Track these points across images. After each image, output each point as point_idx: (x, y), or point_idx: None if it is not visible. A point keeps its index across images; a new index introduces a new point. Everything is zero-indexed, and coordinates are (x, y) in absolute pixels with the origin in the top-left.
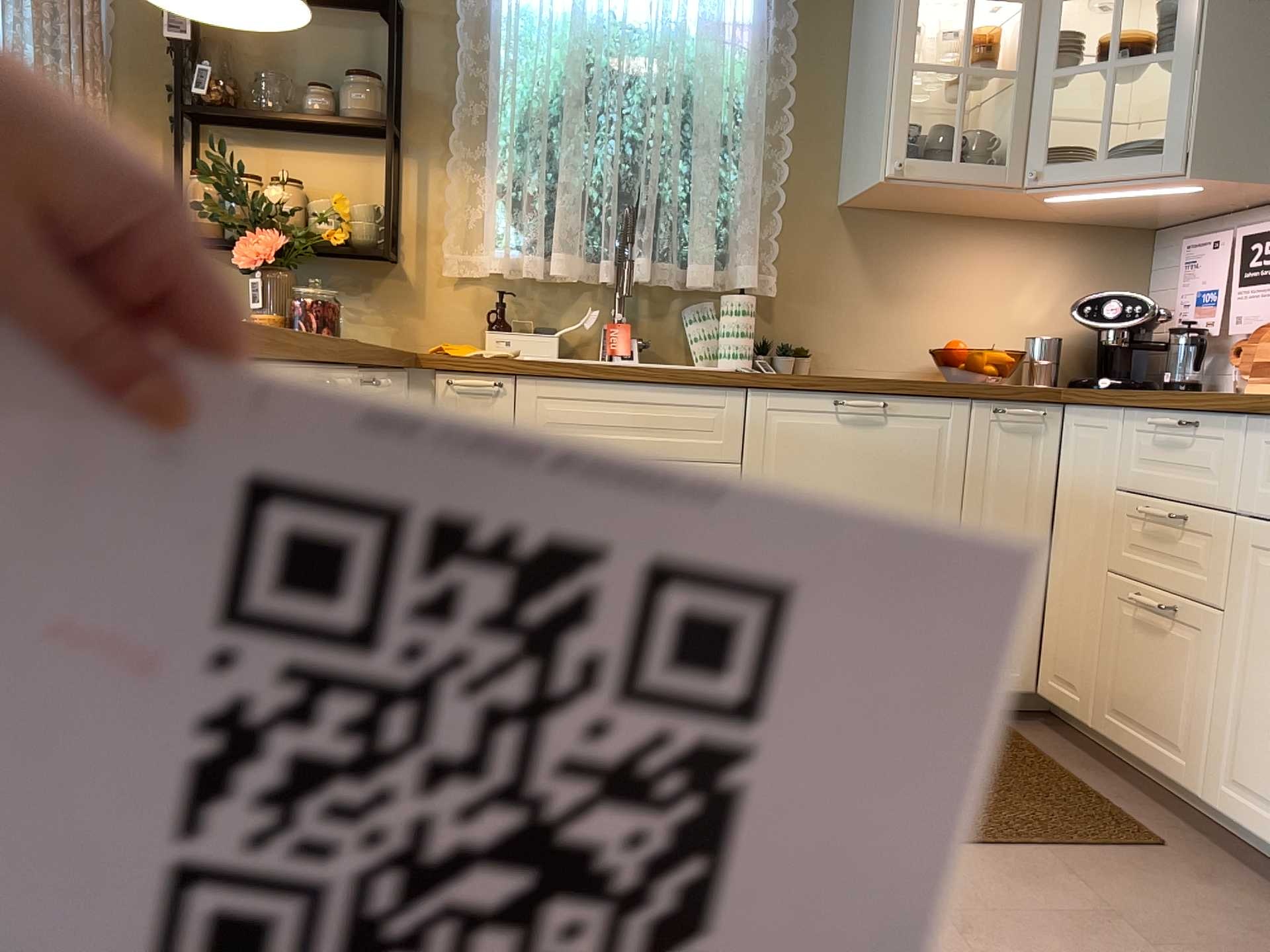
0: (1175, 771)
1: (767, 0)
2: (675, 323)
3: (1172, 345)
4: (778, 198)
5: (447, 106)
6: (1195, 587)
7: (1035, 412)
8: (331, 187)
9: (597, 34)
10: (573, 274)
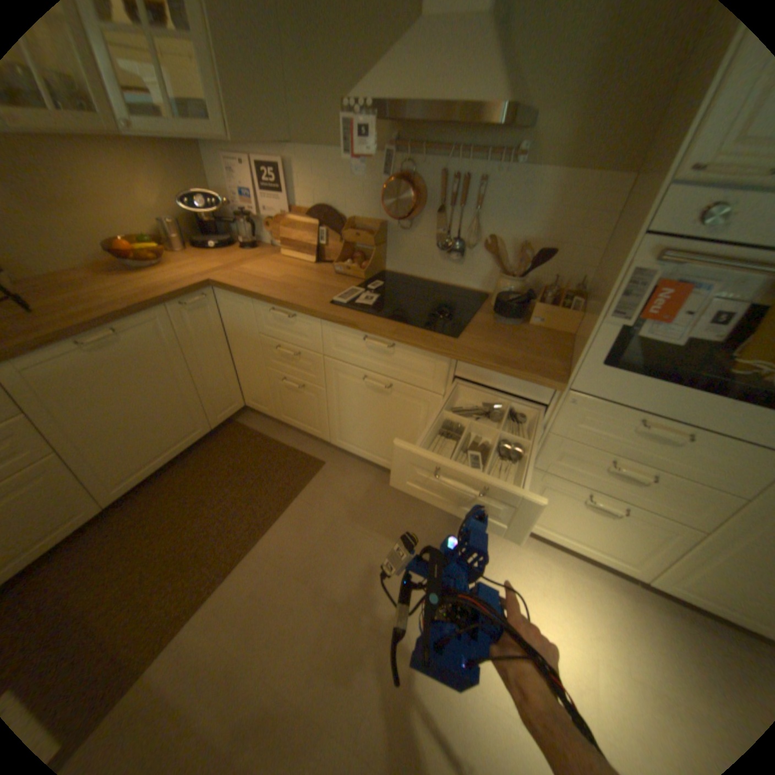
0: (317, 433)
1: None
2: None
3: (235, 220)
4: None
5: None
6: (310, 378)
7: (200, 299)
8: None
9: None
10: None
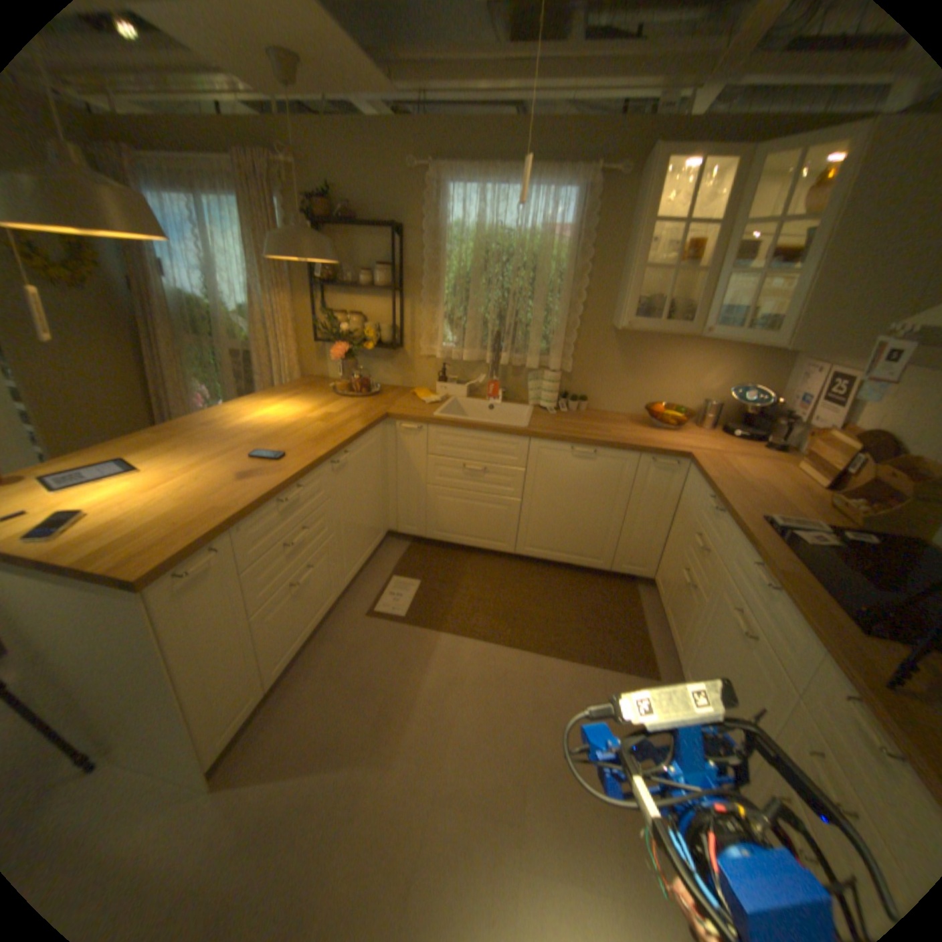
0: (679, 651)
1: (583, 210)
2: (523, 381)
3: (780, 422)
4: (577, 323)
5: (421, 274)
6: (704, 584)
7: (672, 464)
8: (374, 313)
9: (491, 236)
10: (473, 361)
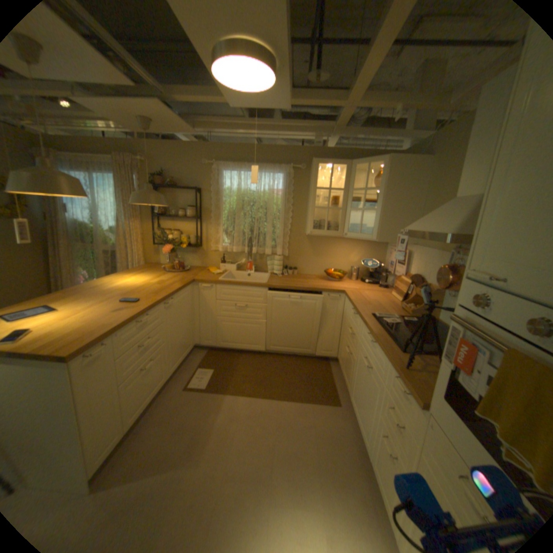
0: (348, 390)
1: (286, 184)
2: (264, 261)
3: (383, 274)
4: (288, 233)
5: (210, 211)
6: (354, 351)
7: (336, 296)
8: (186, 230)
9: (244, 194)
10: (238, 252)
